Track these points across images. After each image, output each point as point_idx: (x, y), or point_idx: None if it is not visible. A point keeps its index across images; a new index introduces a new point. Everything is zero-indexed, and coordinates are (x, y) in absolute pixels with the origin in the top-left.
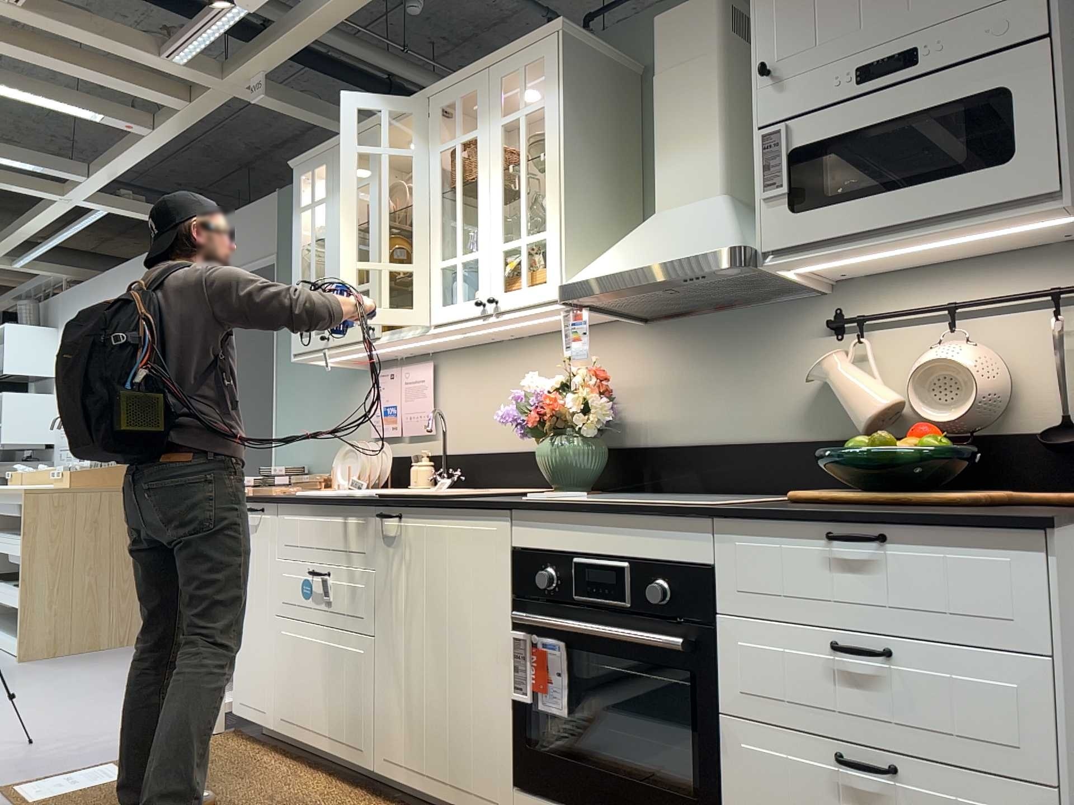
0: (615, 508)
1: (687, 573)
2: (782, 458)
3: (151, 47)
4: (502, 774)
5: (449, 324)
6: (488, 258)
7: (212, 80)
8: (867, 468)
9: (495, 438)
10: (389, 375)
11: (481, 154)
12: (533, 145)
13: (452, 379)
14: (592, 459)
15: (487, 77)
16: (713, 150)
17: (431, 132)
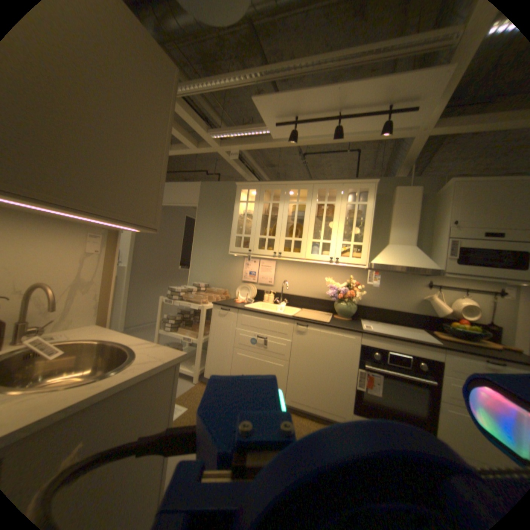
0: (410, 341)
1: (433, 363)
2: (408, 317)
3: (204, 126)
4: (348, 410)
5: (312, 260)
6: (335, 244)
7: (216, 144)
8: (463, 334)
9: (299, 291)
10: (254, 261)
11: (336, 209)
12: (353, 211)
13: (282, 268)
14: (353, 309)
15: (342, 185)
16: (414, 232)
17: (313, 195)
